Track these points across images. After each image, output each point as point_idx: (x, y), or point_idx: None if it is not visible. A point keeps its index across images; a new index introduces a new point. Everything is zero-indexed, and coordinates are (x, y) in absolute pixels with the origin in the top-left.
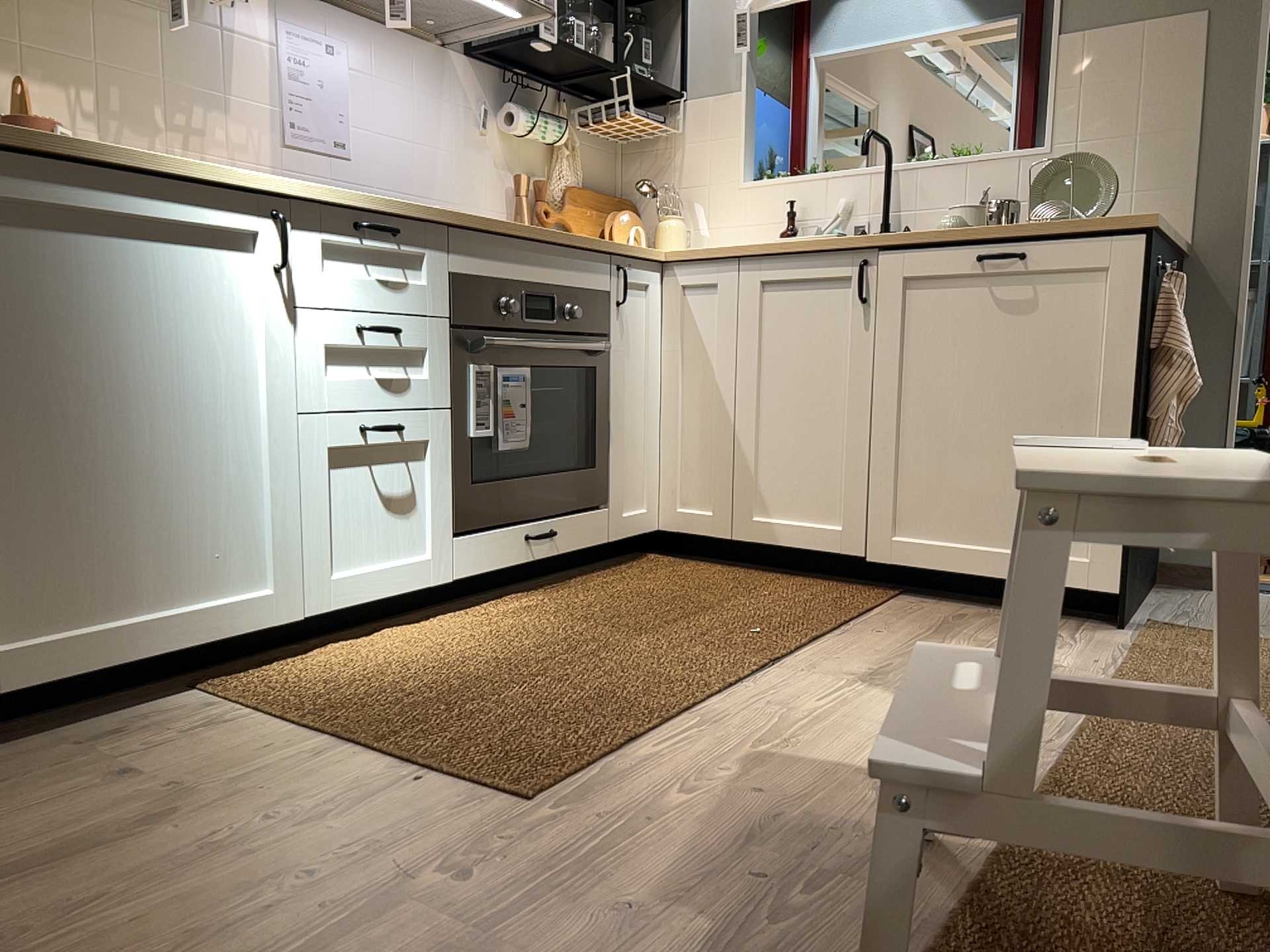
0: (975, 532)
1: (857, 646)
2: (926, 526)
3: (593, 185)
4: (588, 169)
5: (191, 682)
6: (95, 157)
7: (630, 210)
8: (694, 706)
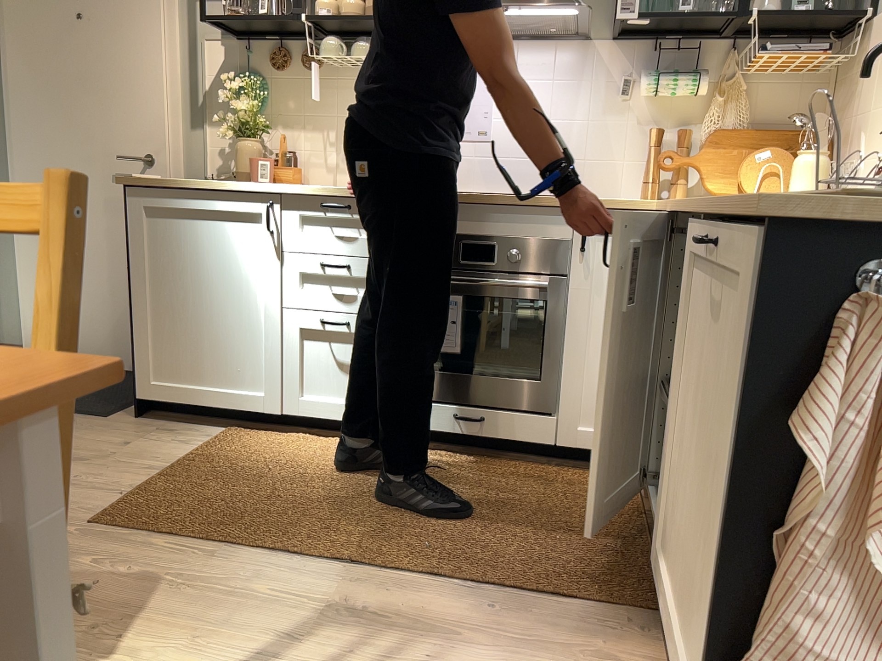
0: (676, 584)
1: (418, 595)
2: (668, 553)
3: (774, 124)
4: (769, 110)
5: (241, 424)
6: (187, 187)
7: (791, 148)
8: (237, 543)
